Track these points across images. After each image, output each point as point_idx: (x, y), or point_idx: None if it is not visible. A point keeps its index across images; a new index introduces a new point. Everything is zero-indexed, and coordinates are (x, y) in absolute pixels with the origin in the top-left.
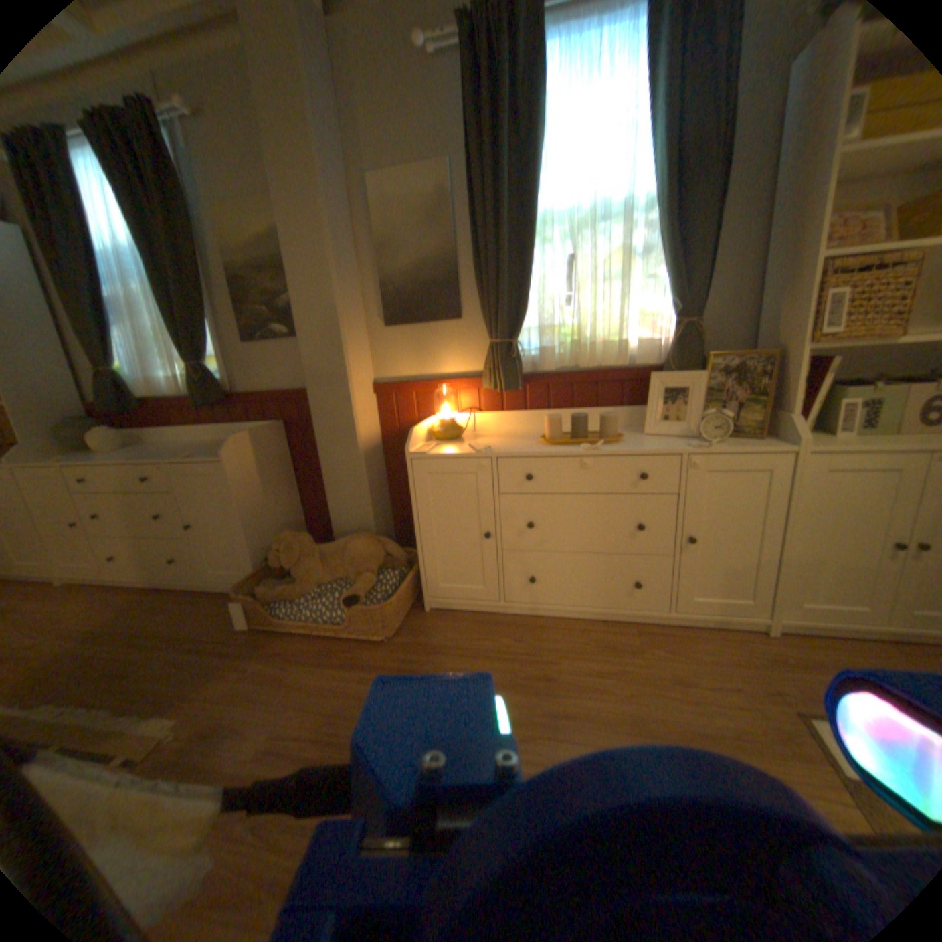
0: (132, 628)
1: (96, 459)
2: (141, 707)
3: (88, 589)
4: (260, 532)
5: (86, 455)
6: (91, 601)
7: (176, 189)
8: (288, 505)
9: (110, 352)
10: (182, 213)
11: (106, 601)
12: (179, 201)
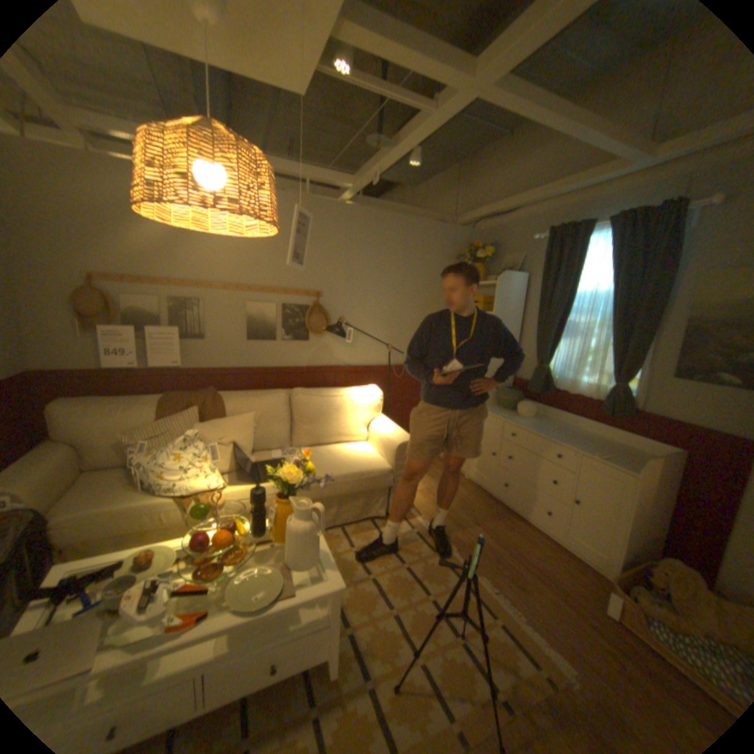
0: (519, 548)
1: (526, 425)
2: (546, 634)
3: (482, 492)
4: (638, 538)
5: (514, 416)
6: (486, 503)
7: (674, 260)
8: (662, 522)
9: (551, 355)
10: (669, 277)
11: (495, 510)
12: (672, 268)
